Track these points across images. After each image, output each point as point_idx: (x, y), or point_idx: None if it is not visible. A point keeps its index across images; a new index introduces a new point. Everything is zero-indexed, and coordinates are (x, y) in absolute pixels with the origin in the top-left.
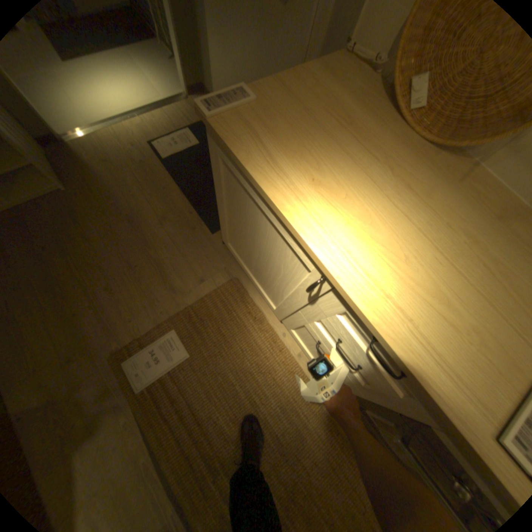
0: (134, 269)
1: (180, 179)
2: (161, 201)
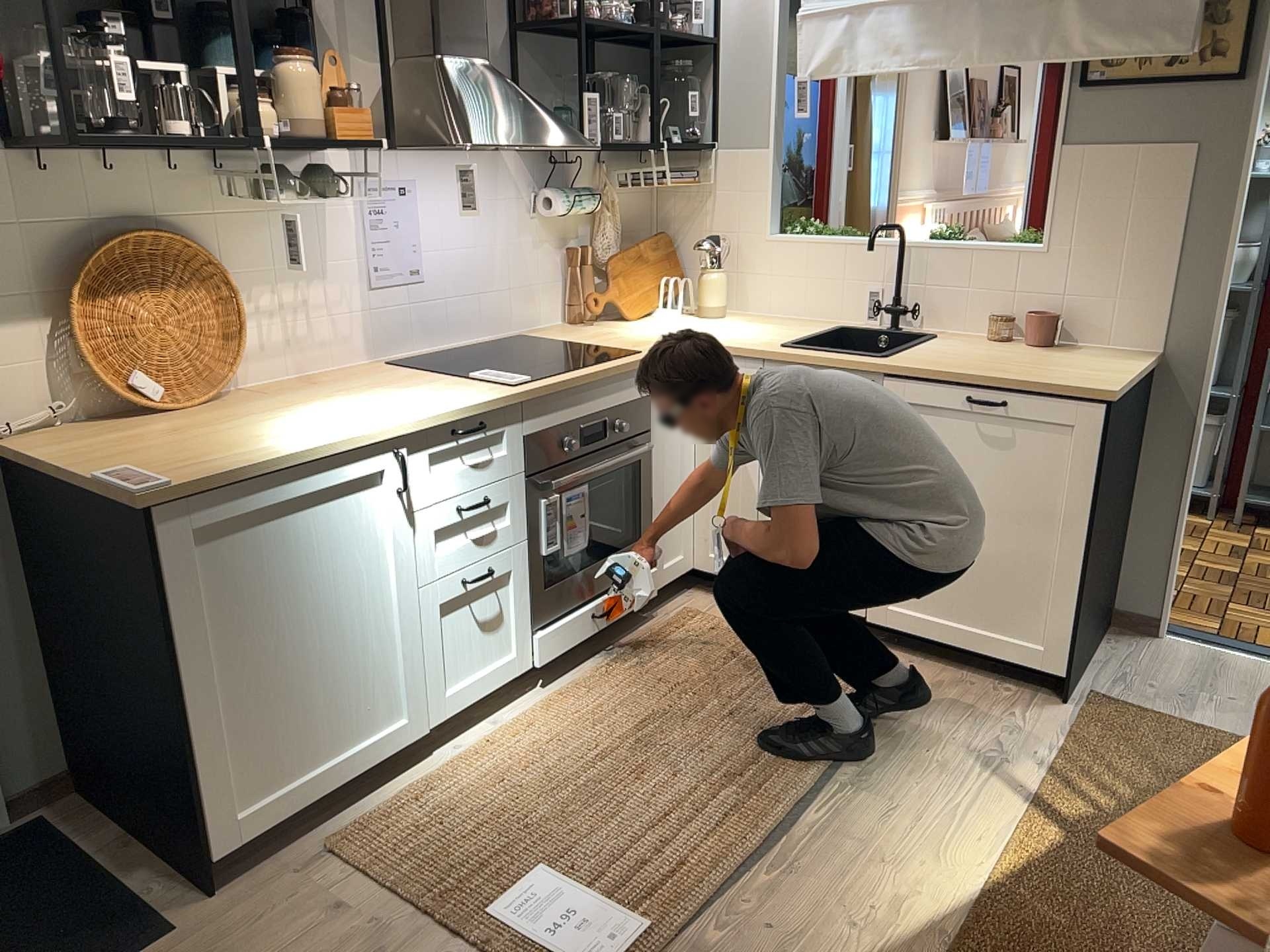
0: None
1: None
2: None
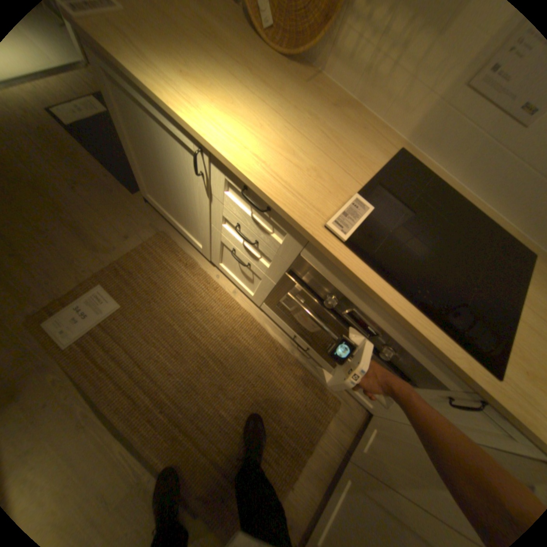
0: (45, 233)
1: (89, 145)
2: (69, 166)
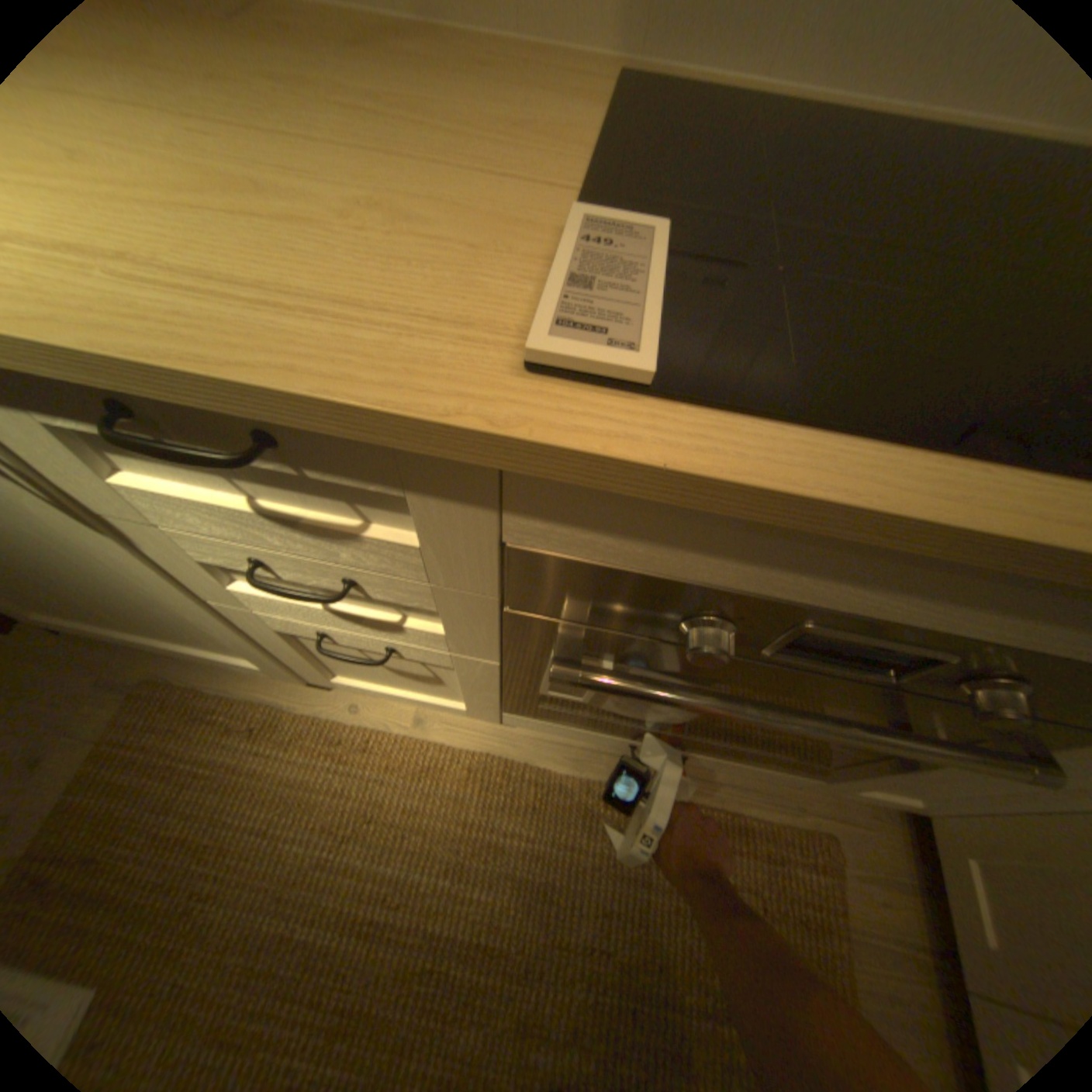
0: None
1: None
2: None
